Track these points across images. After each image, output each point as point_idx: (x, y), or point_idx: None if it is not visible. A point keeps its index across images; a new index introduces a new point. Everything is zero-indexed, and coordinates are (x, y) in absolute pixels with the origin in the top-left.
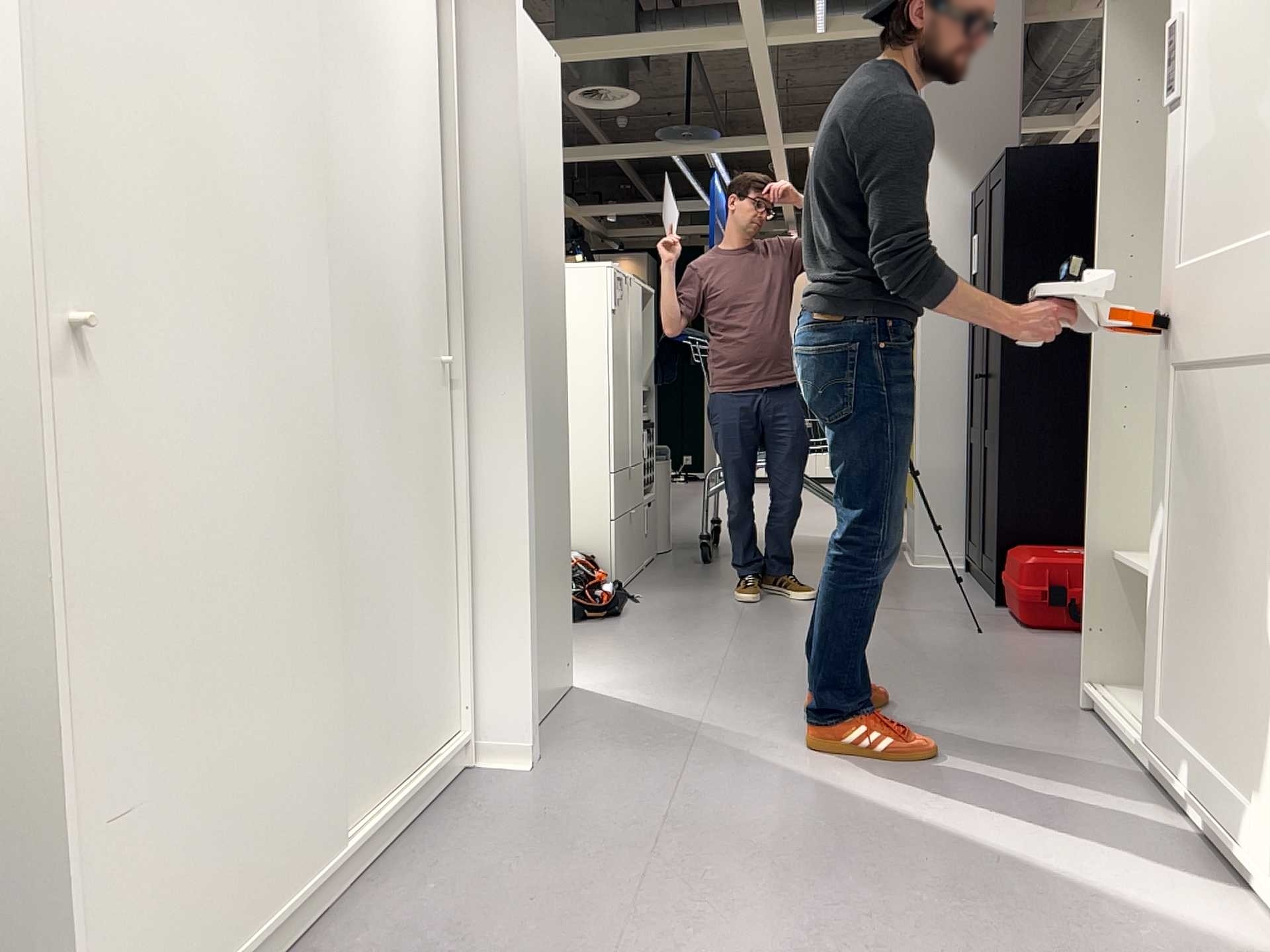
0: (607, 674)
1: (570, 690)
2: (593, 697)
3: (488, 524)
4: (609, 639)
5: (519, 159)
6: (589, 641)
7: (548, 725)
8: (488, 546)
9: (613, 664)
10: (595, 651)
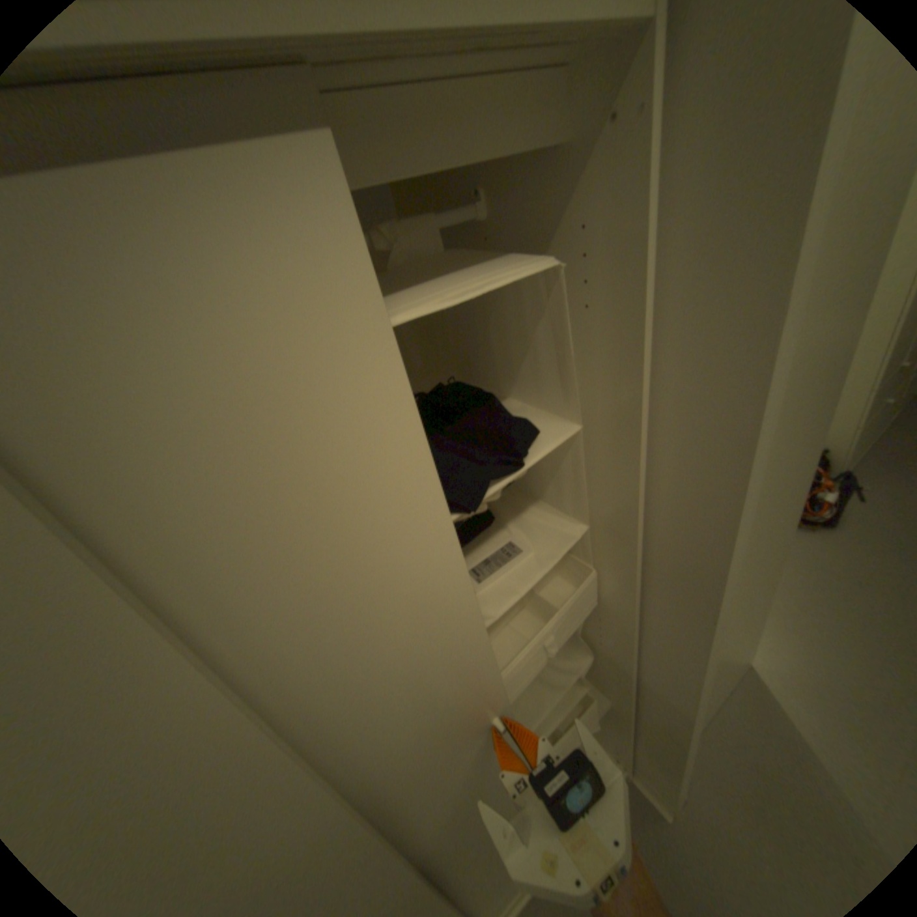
0: (792, 658)
1: (746, 678)
2: (766, 703)
3: (654, 703)
4: (813, 579)
5: (757, 428)
6: (792, 574)
7: (709, 742)
8: (653, 713)
9: (804, 638)
10: (792, 599)
